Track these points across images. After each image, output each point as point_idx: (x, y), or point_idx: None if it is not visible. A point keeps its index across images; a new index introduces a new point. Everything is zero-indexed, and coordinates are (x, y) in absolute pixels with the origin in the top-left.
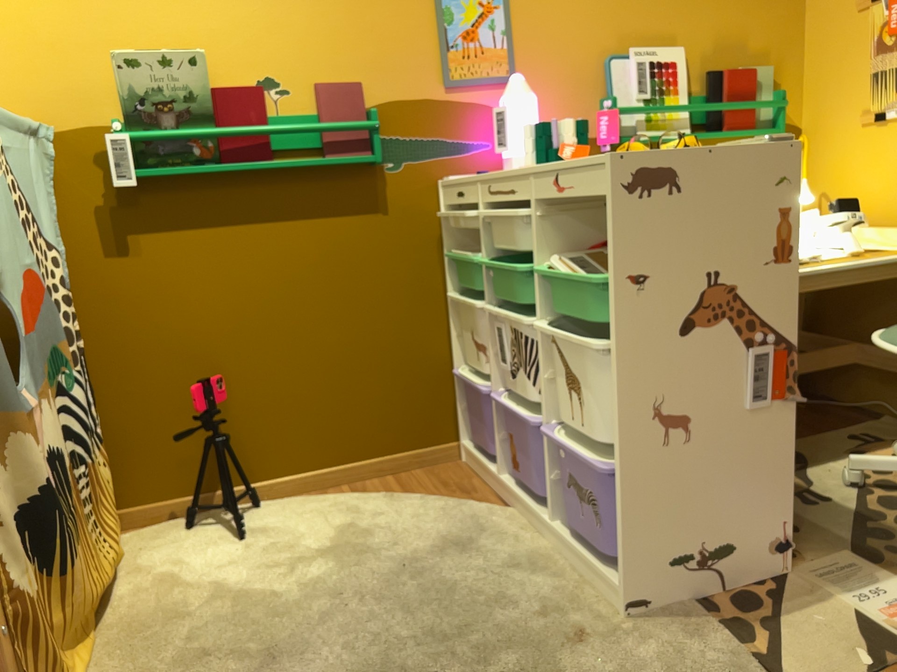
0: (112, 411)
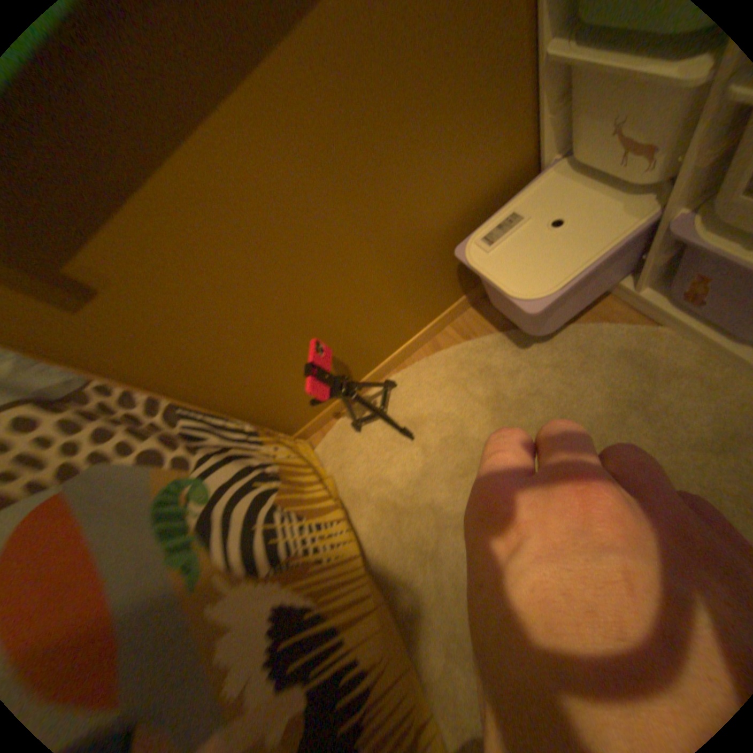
0: (241, 403)
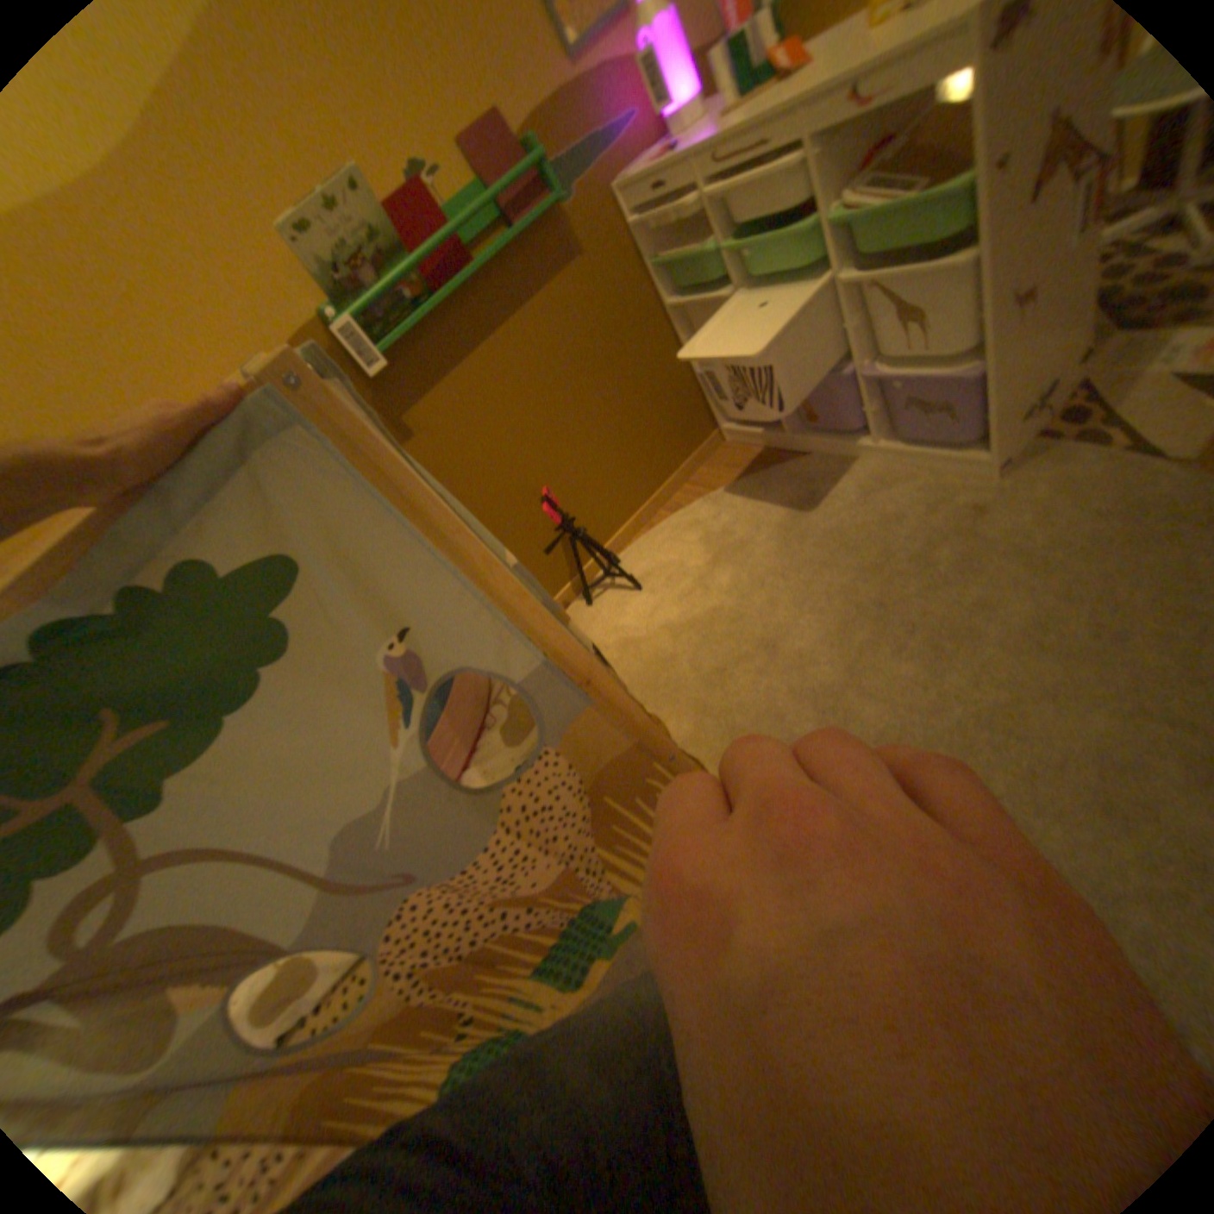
0: None
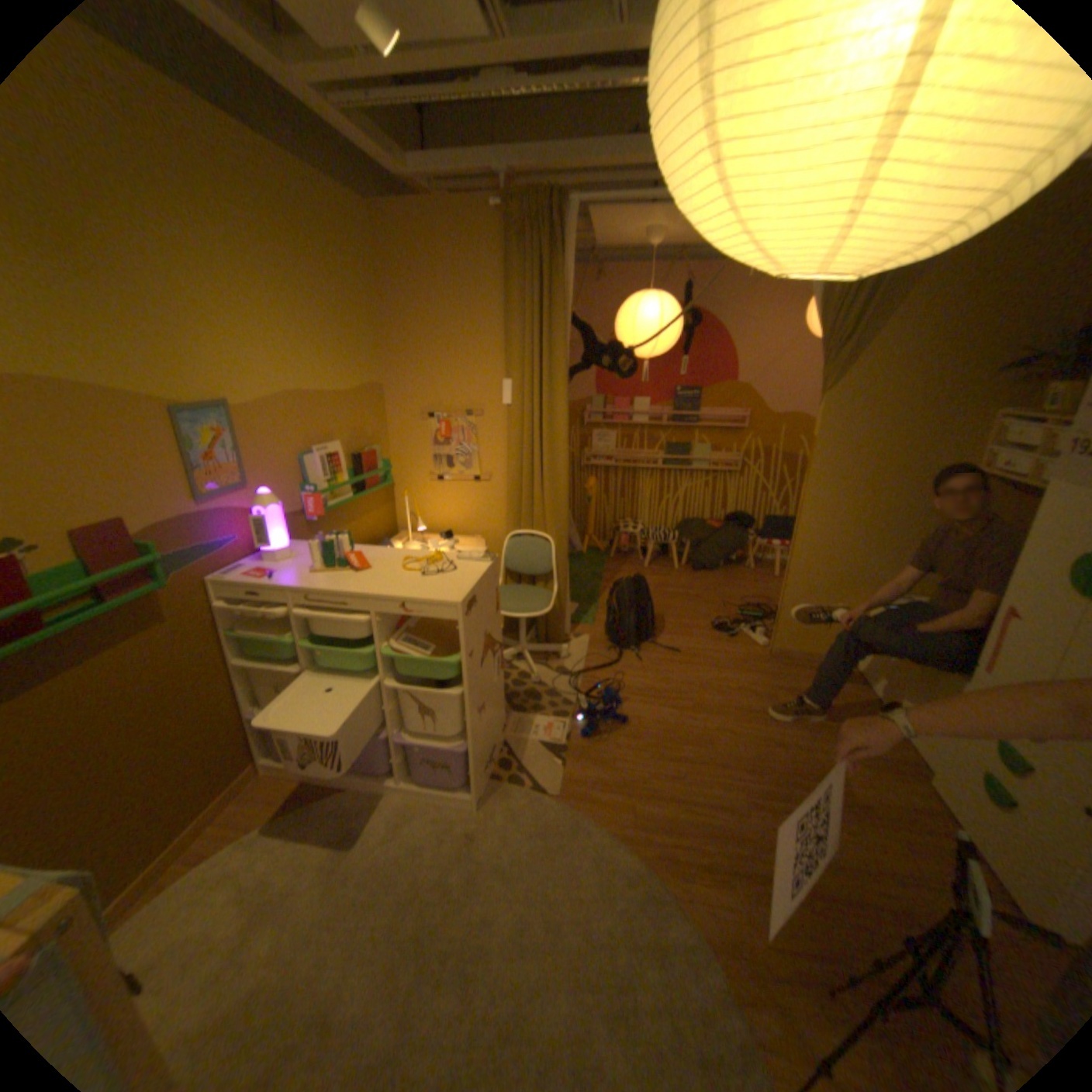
0: None
